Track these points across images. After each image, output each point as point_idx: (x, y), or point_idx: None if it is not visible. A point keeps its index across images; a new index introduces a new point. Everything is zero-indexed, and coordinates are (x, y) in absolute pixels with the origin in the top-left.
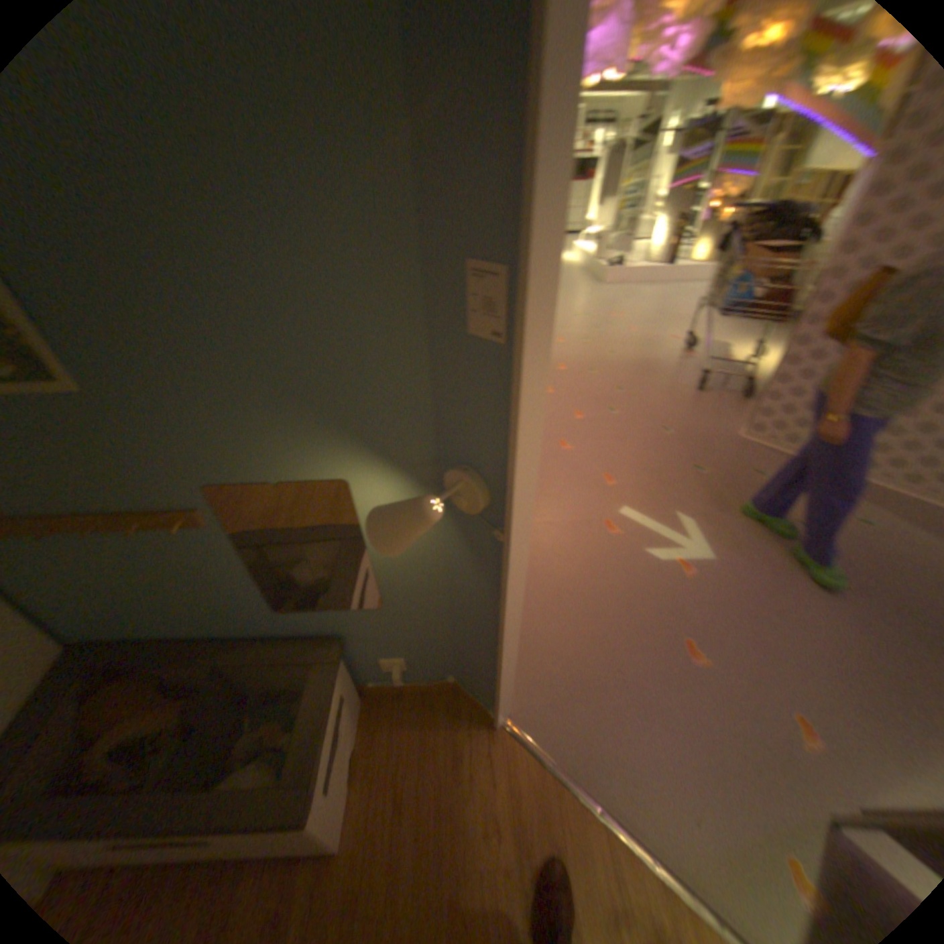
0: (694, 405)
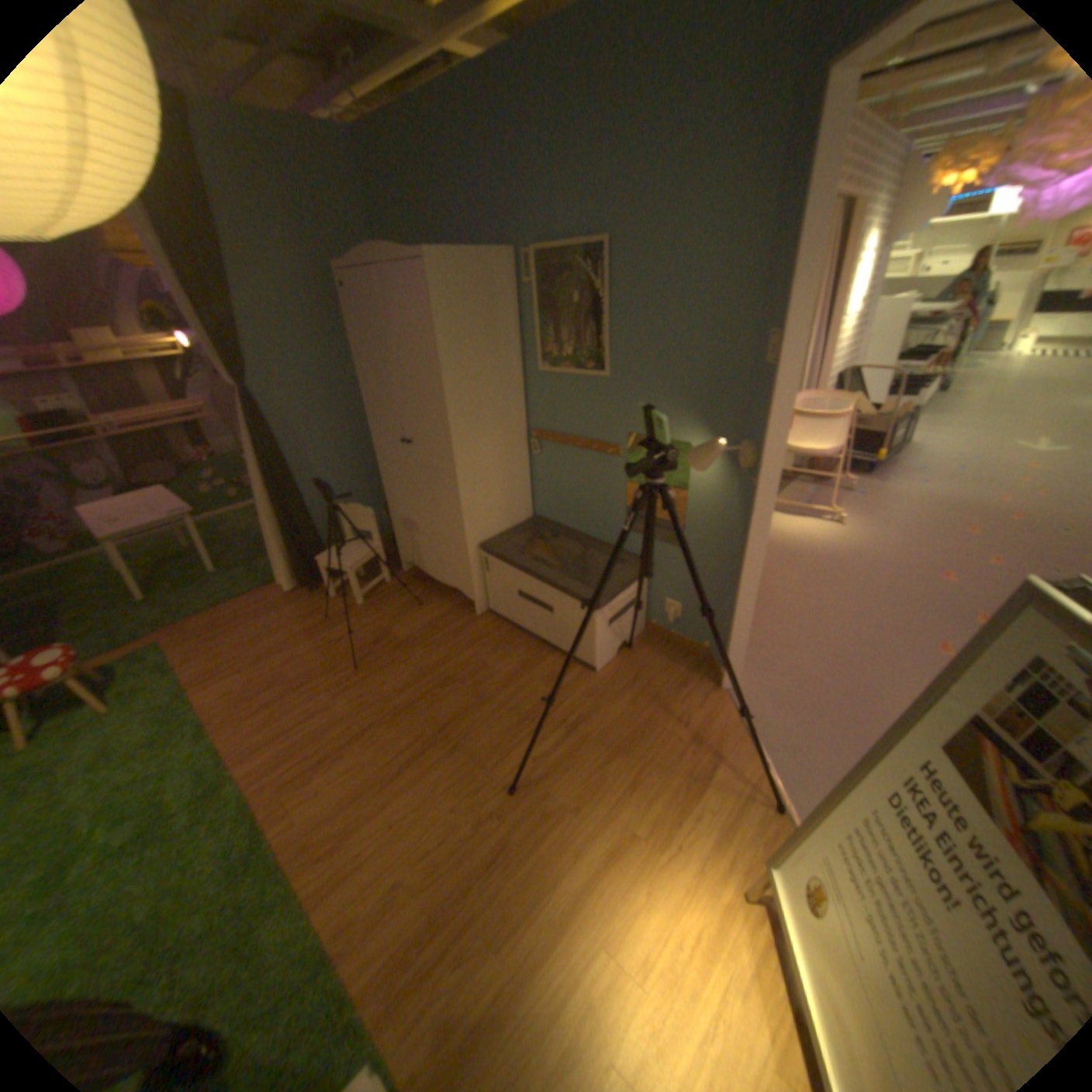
0: None
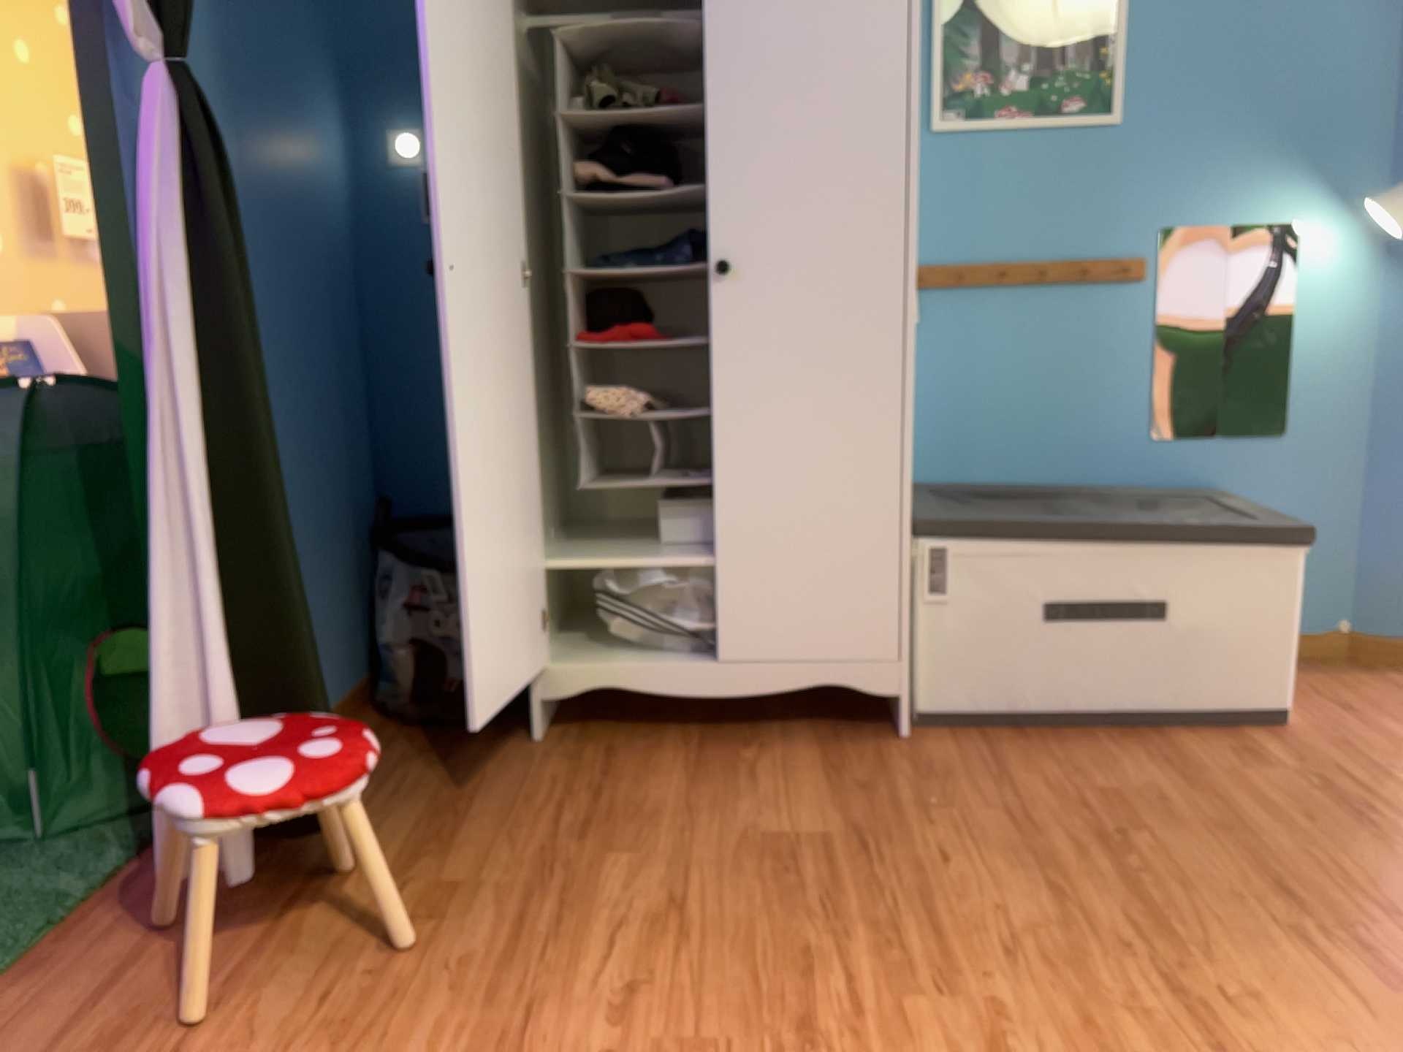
0: None
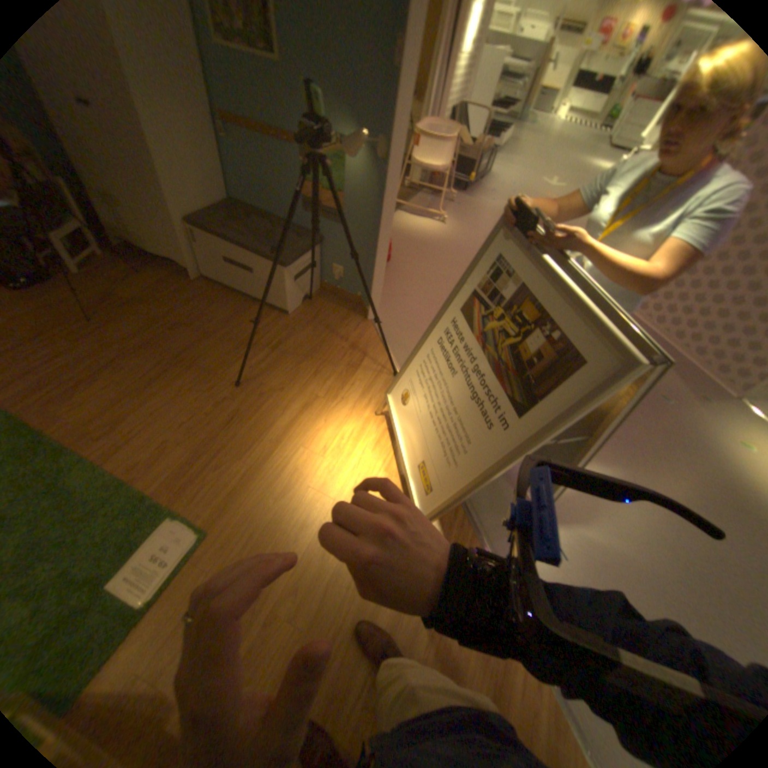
0: None
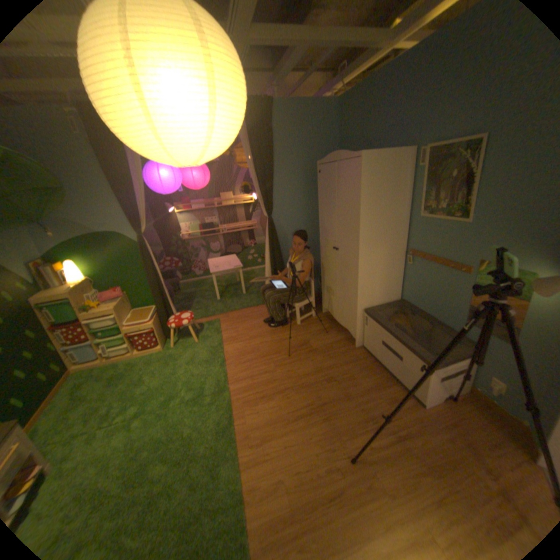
0: None
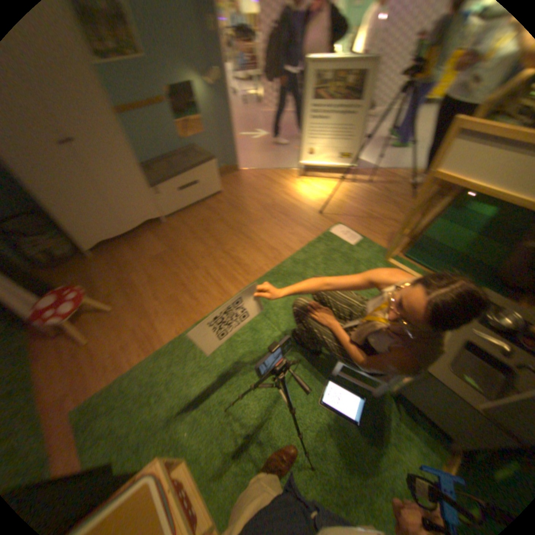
0: (244, 109)
